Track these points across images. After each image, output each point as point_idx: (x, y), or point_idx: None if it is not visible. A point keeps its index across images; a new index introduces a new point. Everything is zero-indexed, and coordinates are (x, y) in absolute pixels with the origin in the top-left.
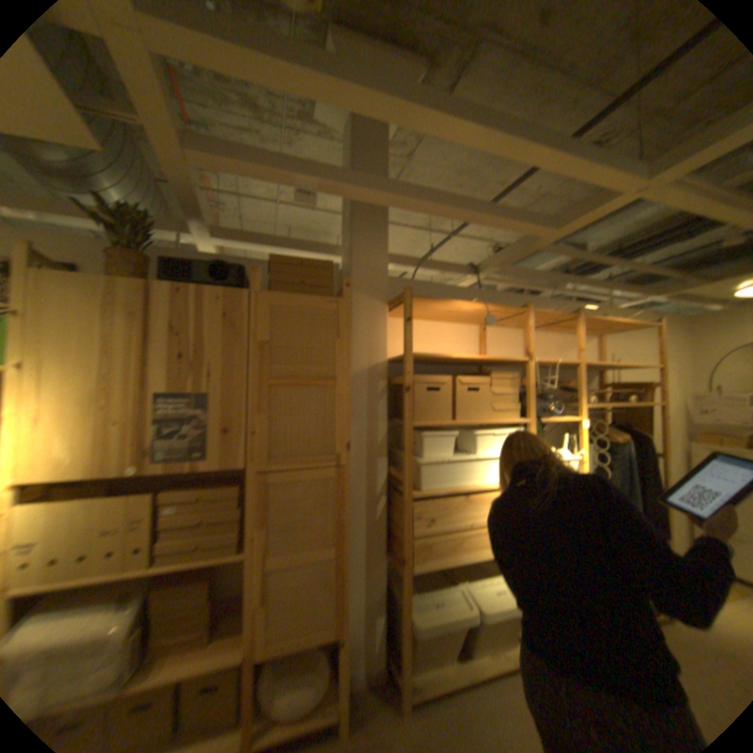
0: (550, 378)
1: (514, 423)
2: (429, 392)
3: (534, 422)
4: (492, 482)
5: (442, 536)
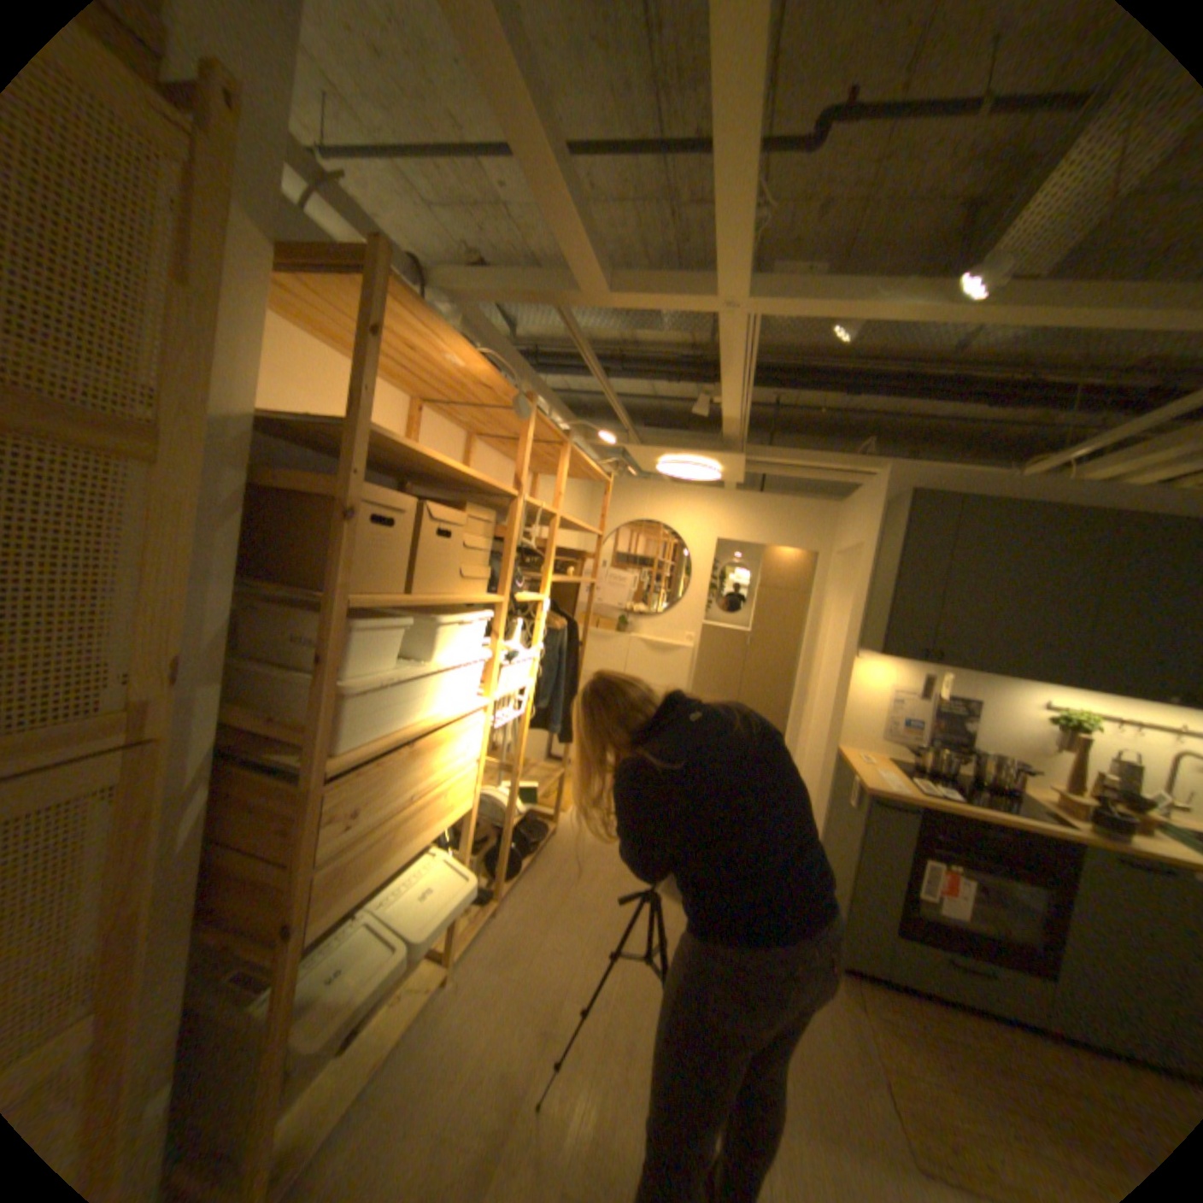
0: None
1: (488, 604)
2: (375, 528)
3: (497, 601)
4: (444, 711)
5: (365, 841)
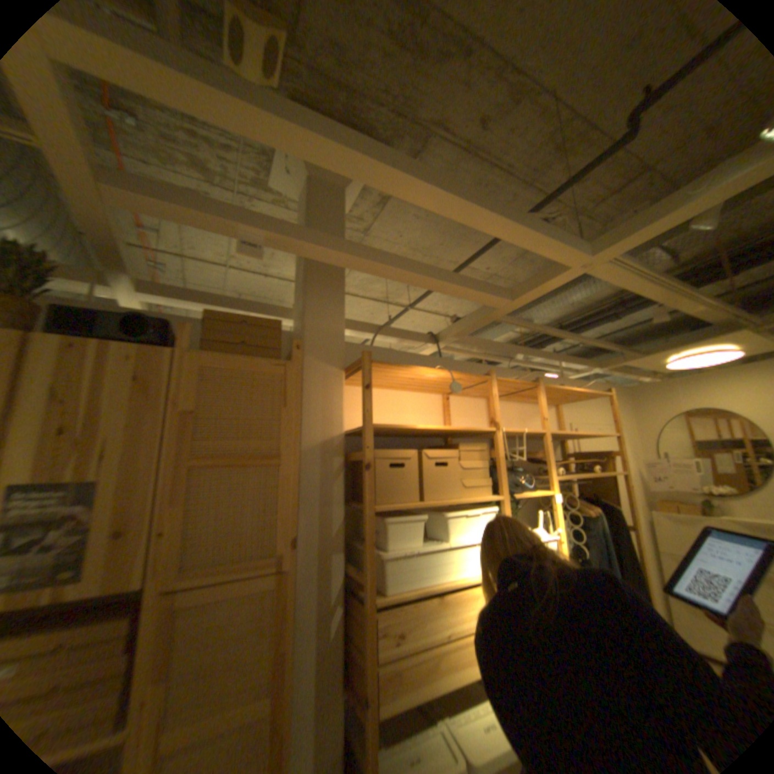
0: (516, 450)
1: (487, 502)
2: (392, 469)
3: (507, 499)
4: (468, 576)
5: (414, 658)
